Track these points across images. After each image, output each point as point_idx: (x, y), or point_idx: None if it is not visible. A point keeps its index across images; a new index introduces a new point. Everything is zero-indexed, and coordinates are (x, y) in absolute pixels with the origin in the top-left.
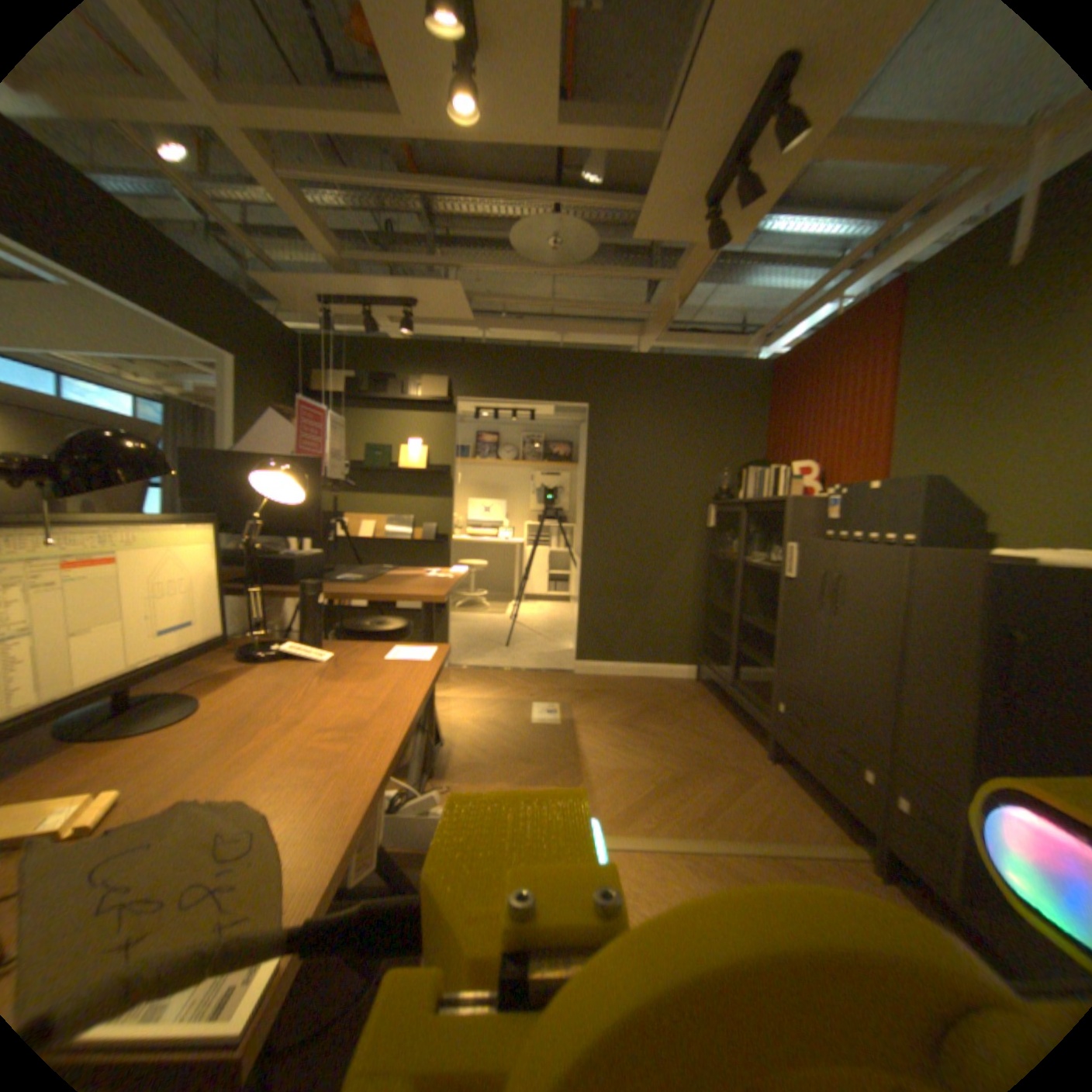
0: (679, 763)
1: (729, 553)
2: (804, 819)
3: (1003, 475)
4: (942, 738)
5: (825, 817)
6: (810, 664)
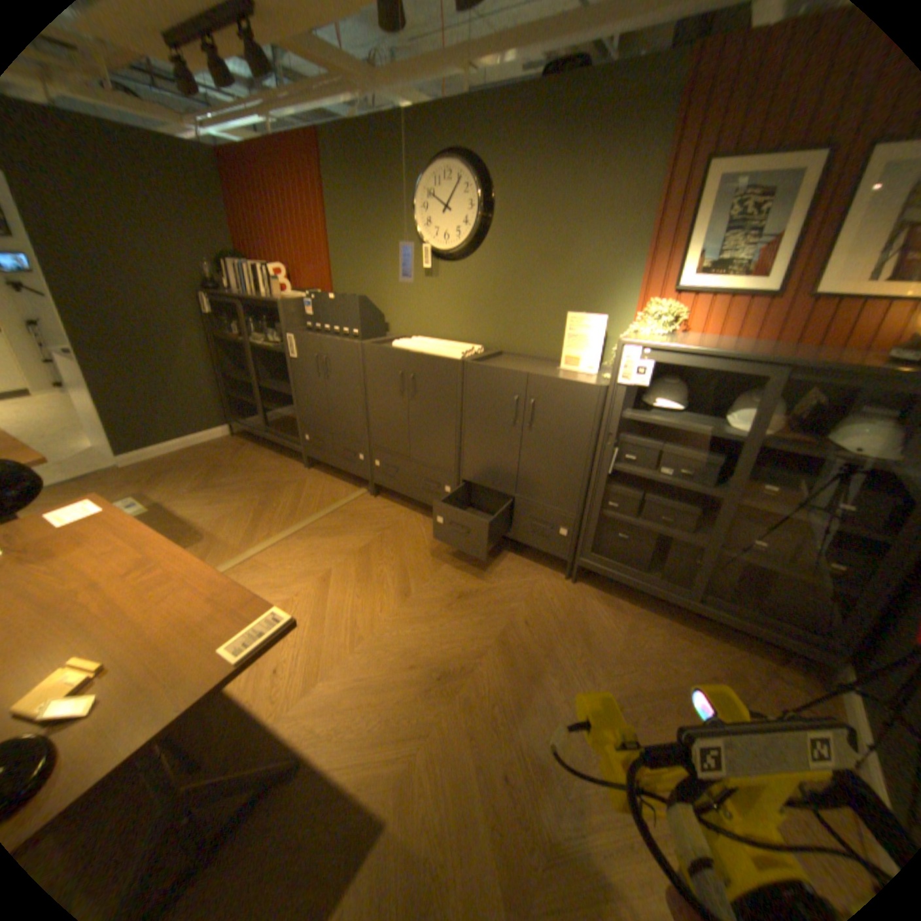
0: (259, 494)
1: (229, 334)
2: (336, 488)
3: (386, 292)
4: (387, 430)
5: (344, 482)
6: (319, 409)
